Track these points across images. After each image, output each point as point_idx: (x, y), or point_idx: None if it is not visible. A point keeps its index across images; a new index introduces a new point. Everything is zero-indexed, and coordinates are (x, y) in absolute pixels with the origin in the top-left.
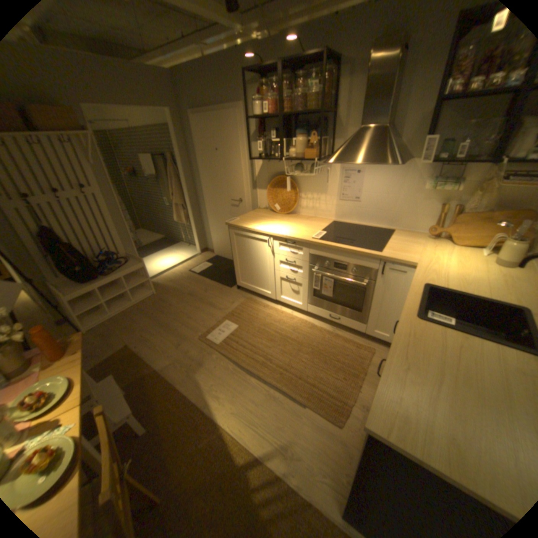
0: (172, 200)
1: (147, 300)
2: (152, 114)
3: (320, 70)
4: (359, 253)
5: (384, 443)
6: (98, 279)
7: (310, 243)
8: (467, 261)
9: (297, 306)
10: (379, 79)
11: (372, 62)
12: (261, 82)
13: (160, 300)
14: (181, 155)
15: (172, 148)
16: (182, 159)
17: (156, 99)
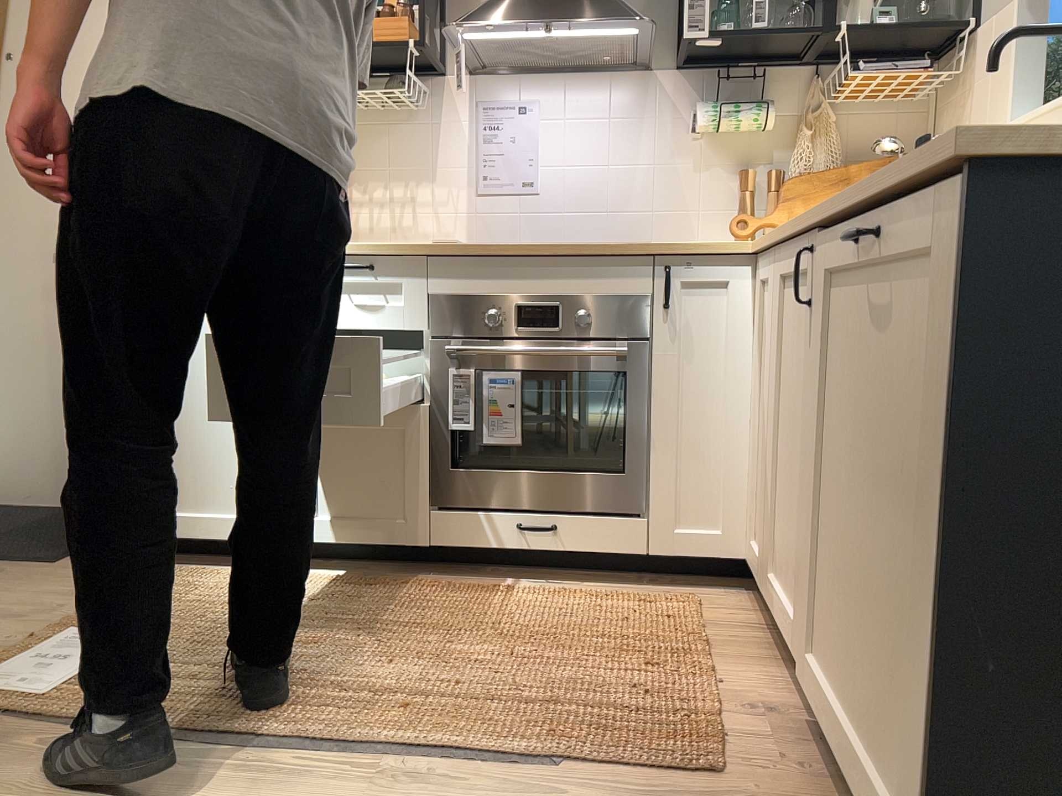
0: None
1: None
2: None
3: None
4: (593, 250)
5: (1053, 162)
6: None
7: (431, 254)
8: None
9: (388, 543)
10: None
11: None
12: None
13: None
14: None
15: None
16: None
17: None
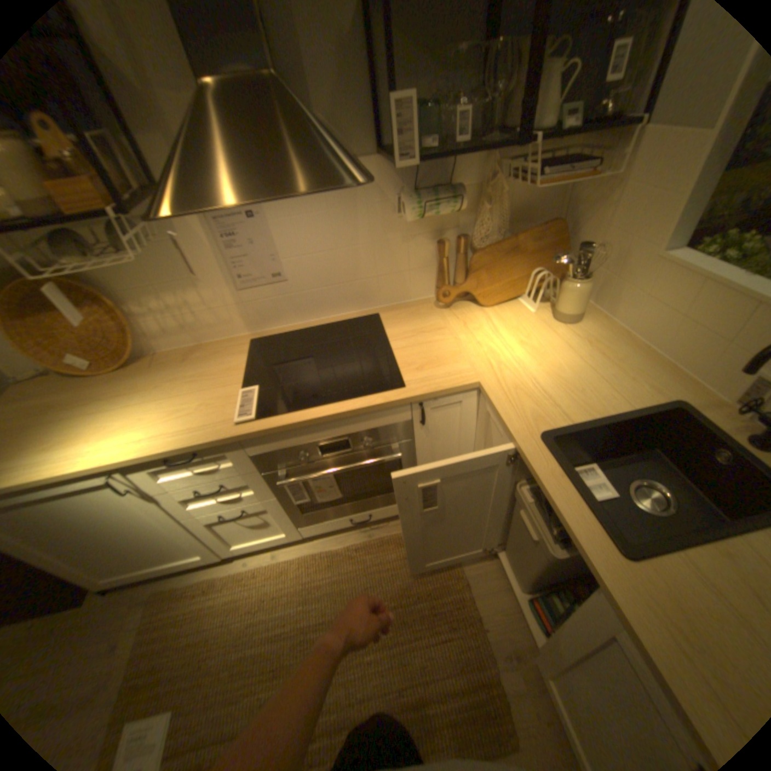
0: None
1: None
2: None
3: None
4: (365, 409)
5: None
6: None
7: (239, 438)
8: (526, 335)
9: (278, 542)
10: None
11: None
12: None
13: None
14: None
15: None
16: None
17: None
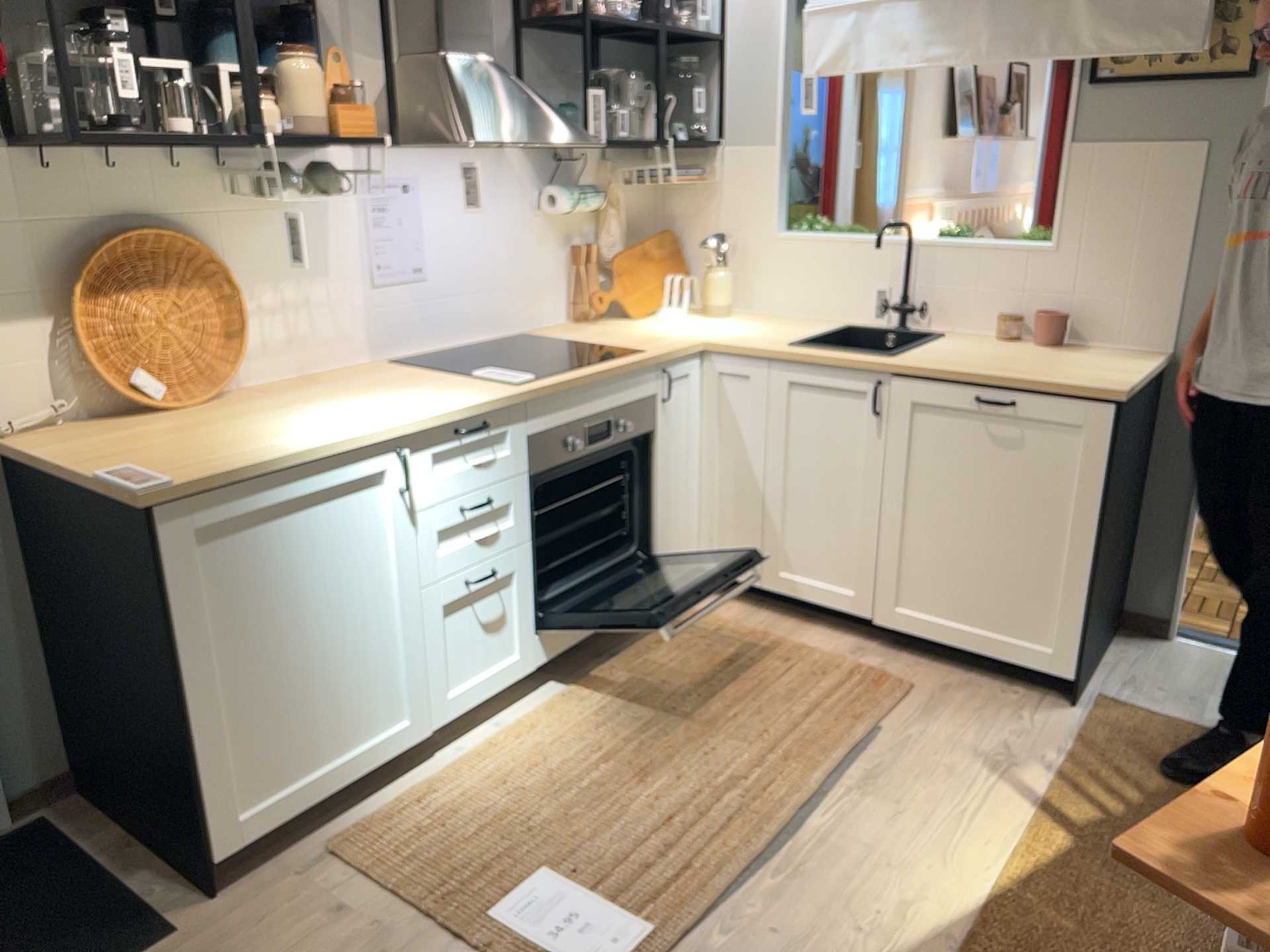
0: None
1: None
2: None
3: None
4: (631, 366)
5: (1132, 396)
6: None
7: (531, 397)
8: (702, 323)
9: (509, 683)
10: None
11: None
12: None
13: None
14: None
15: None
16: None
17: None
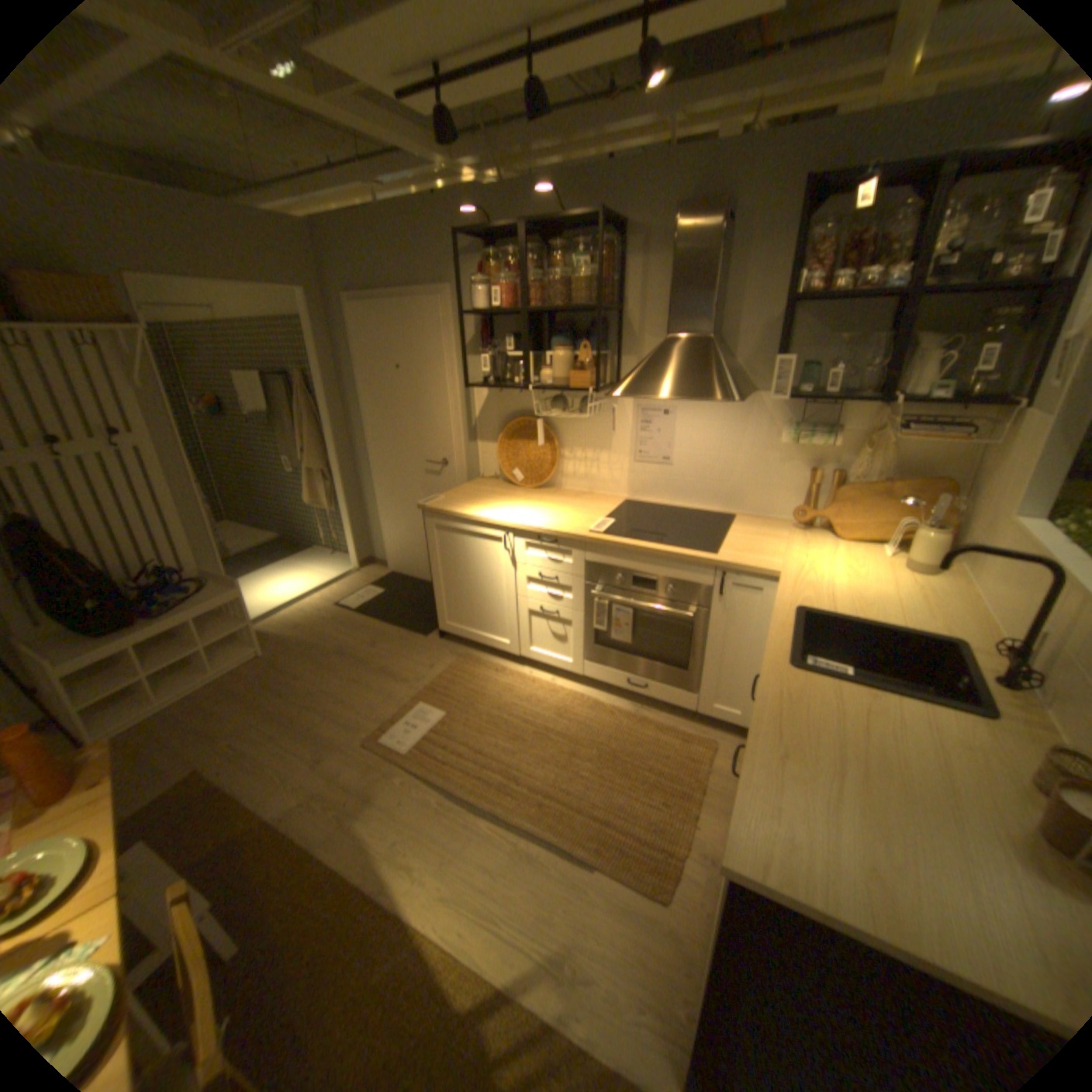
0: (299, 462)
1: (241, 670)
2: (264, 296)
3: (591, 241)
4: (676, 557)
5: (756, 893)
6: (135, 627)
7: (586, 541)
8: (860, 566)
9: (563, 667)
10: (692, 263)
11: (678, 236)
12: (485, 253)
13: (272, 668)
14: (322, 375)
15: (304, 361)
16: (323, 382)
17: (274, 271)
